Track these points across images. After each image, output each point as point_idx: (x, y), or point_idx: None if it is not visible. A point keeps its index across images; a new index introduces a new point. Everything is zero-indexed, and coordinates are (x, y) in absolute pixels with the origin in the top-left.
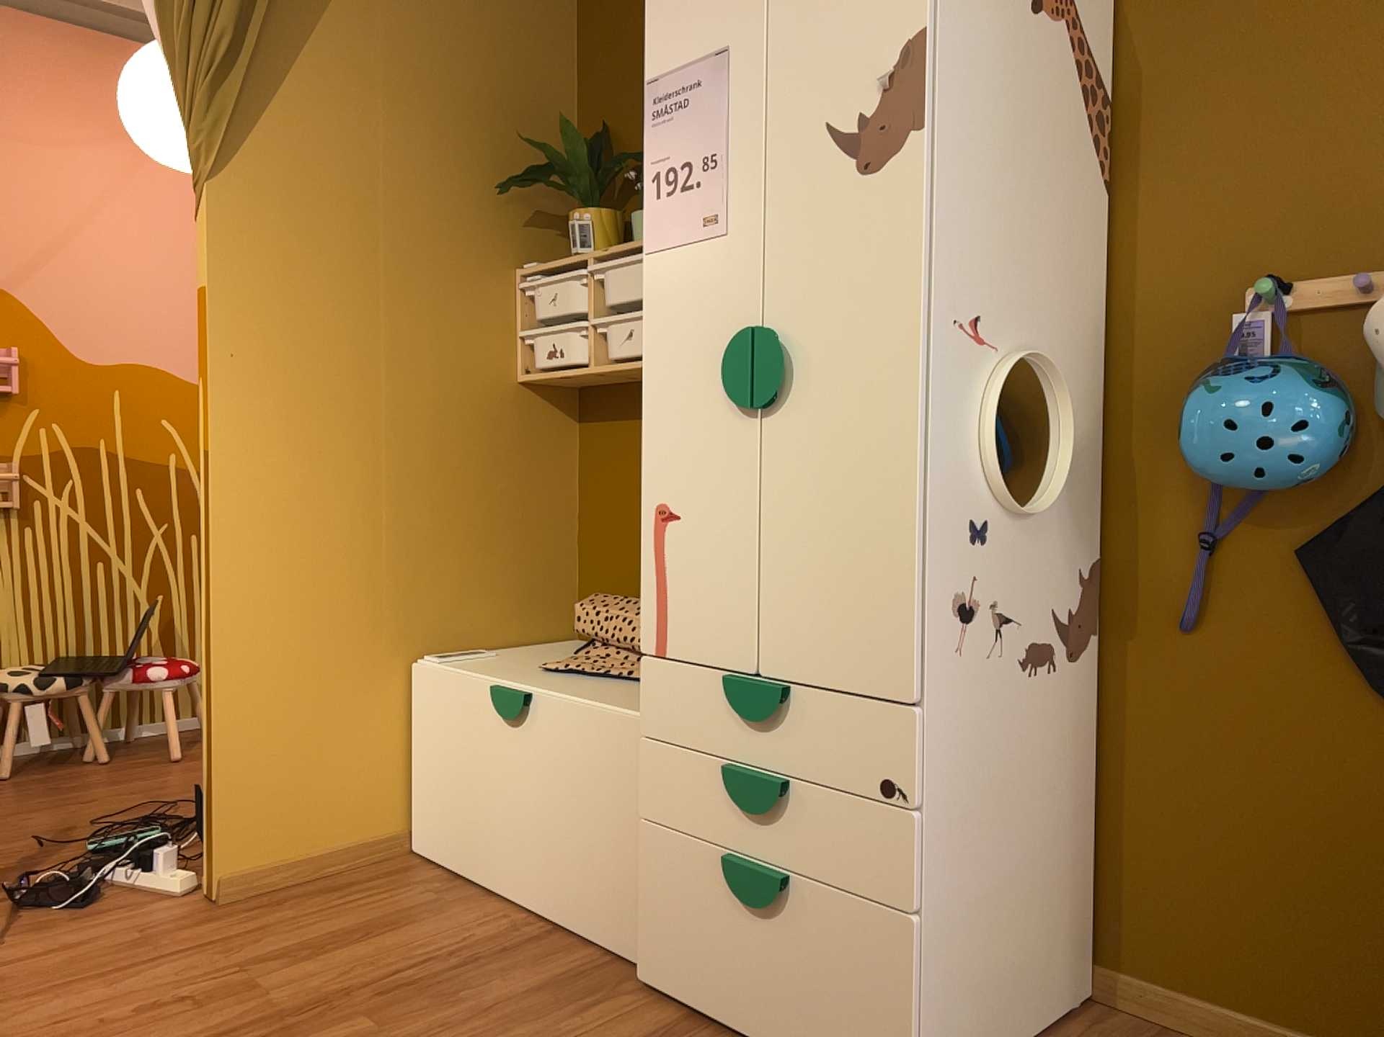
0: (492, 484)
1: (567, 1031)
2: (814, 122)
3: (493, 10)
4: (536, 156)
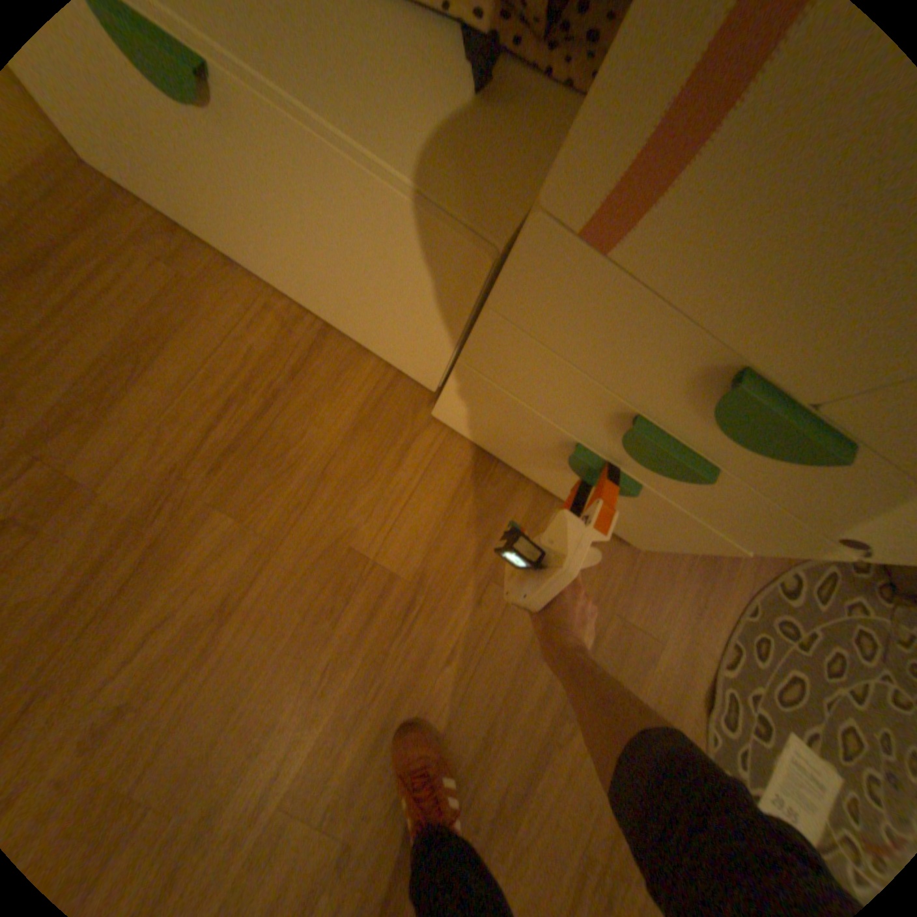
0: None
1: (399, 487)
2: None
3: None
4: None
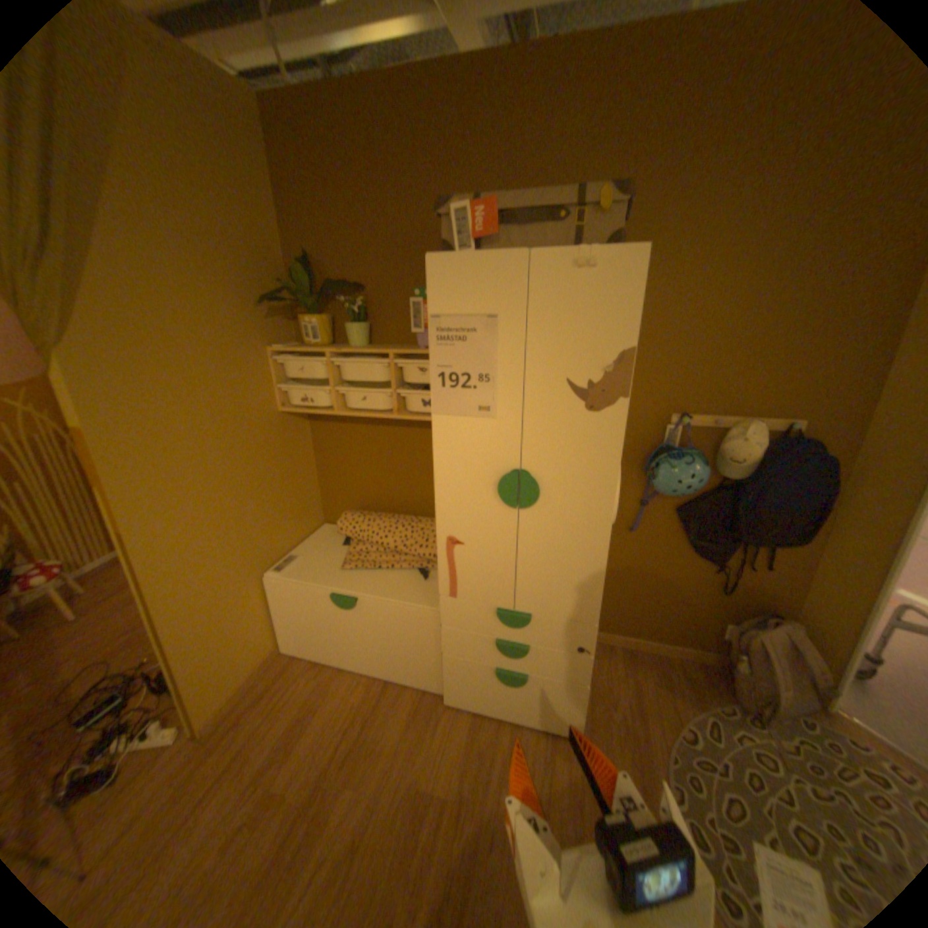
0: (277, 471)
1: (435, 749)
2: (559, 376)
3: (216, 165)
4: (262, 271)
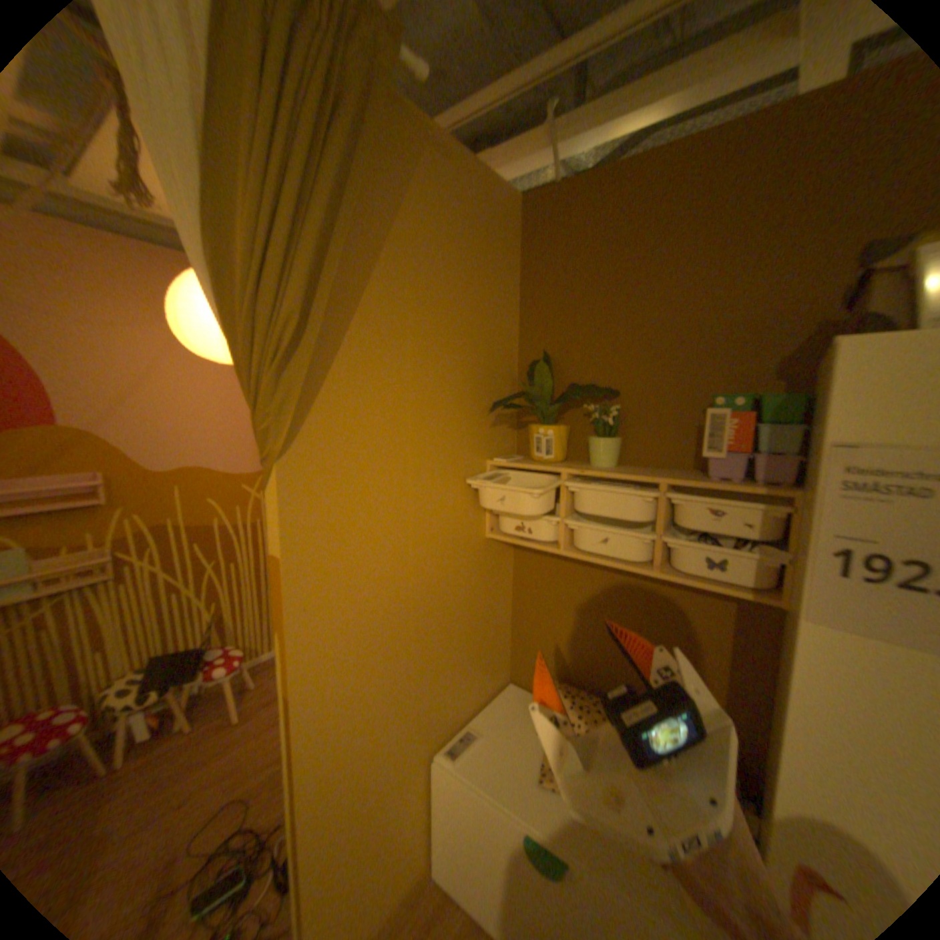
0: (473, 612)
1: None
2: None
3: (475, 264)
4: (497, 373)
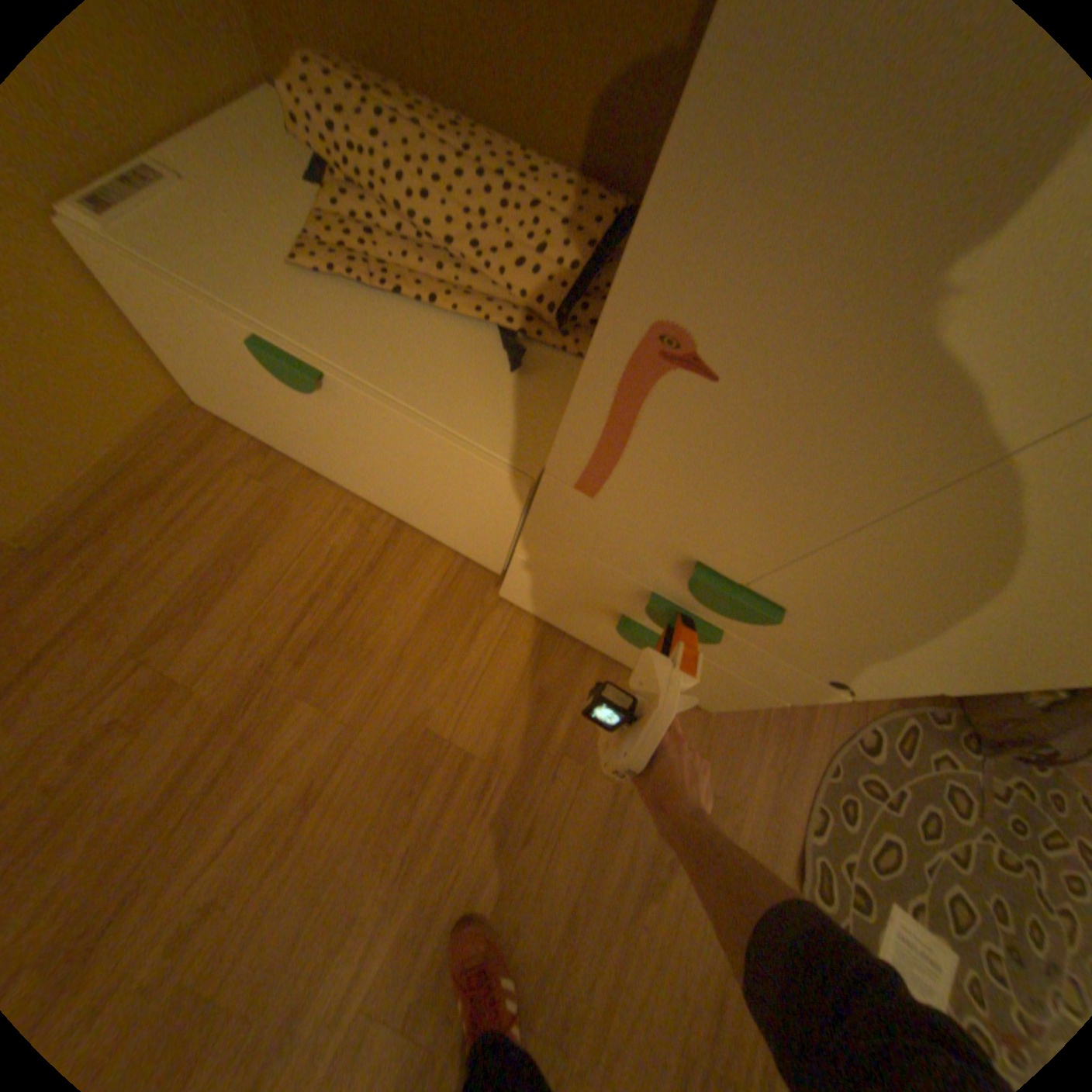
0: None
1: (470, 667)
2: None
3: None
4: None
